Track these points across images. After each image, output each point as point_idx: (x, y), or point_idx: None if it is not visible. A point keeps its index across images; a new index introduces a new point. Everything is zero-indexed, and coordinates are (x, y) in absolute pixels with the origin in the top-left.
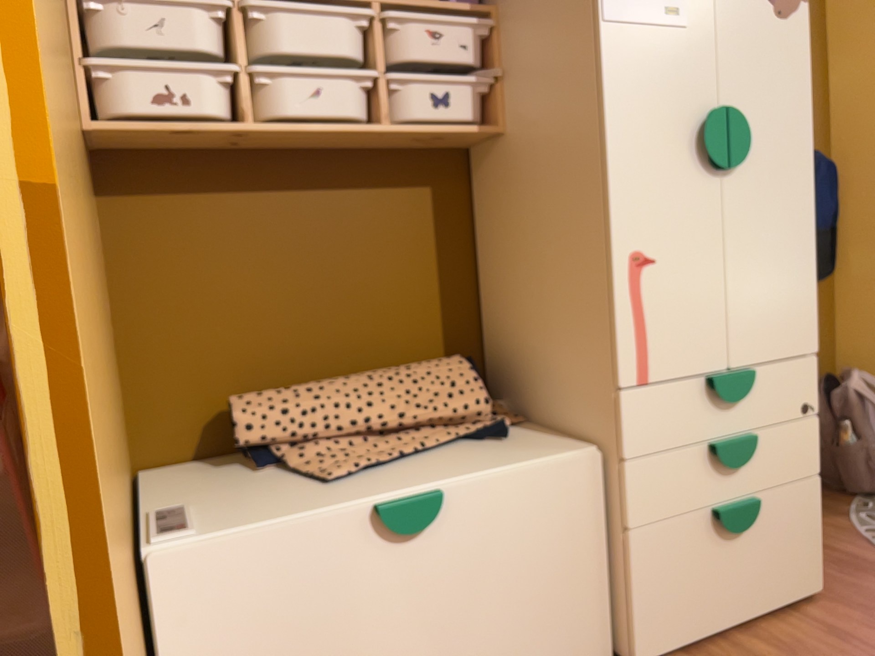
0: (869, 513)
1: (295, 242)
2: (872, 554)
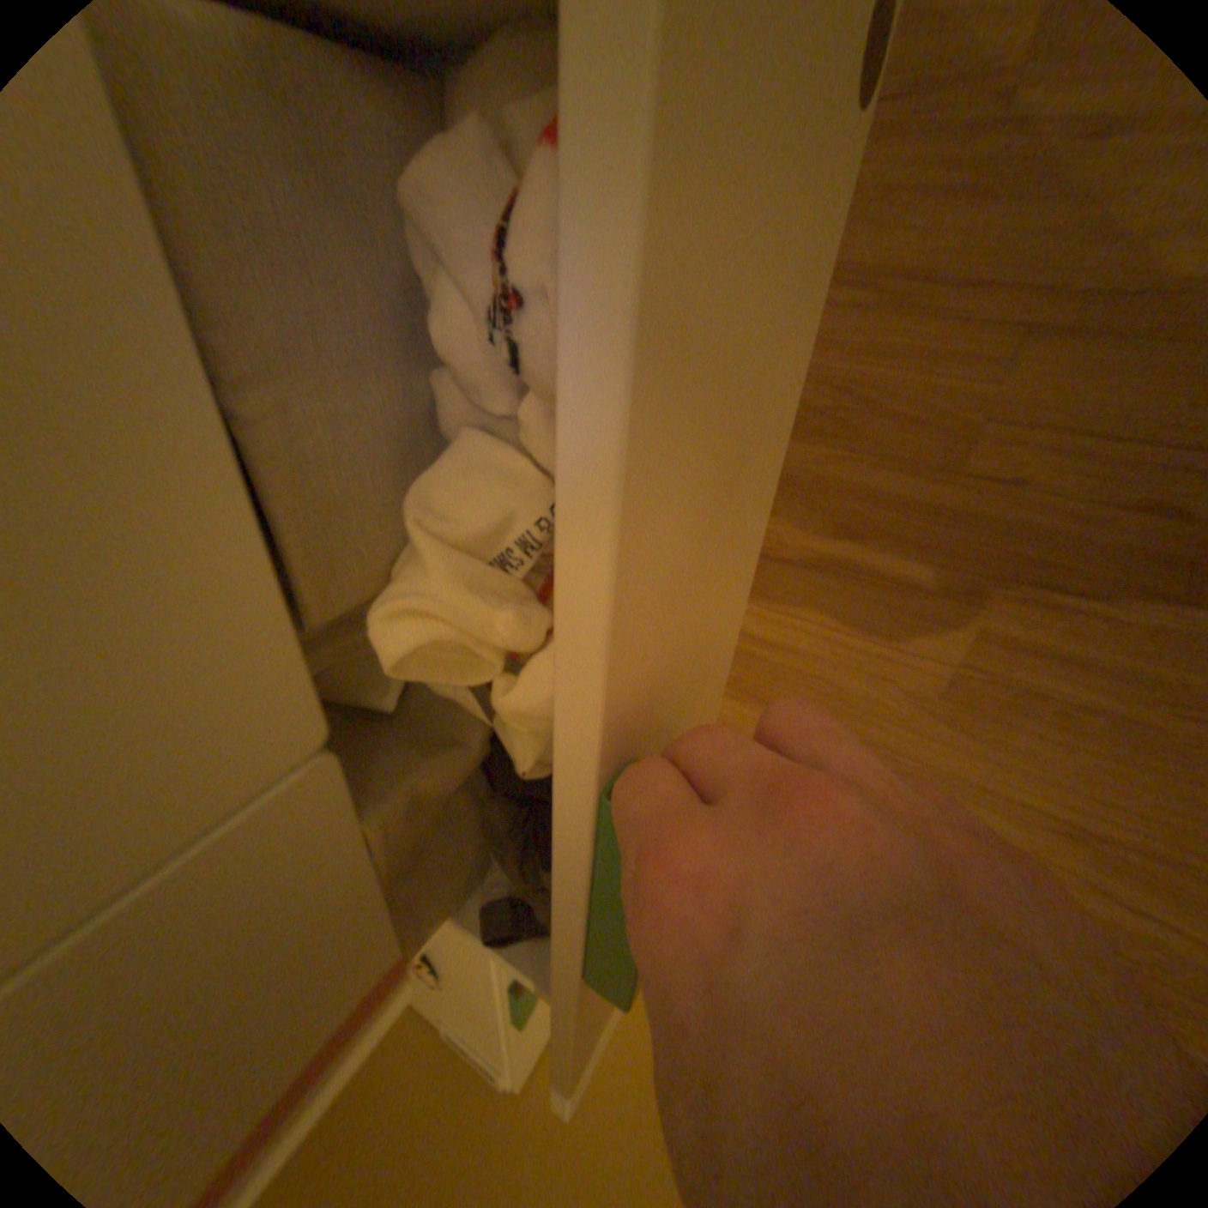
0: None
1: None
2: None
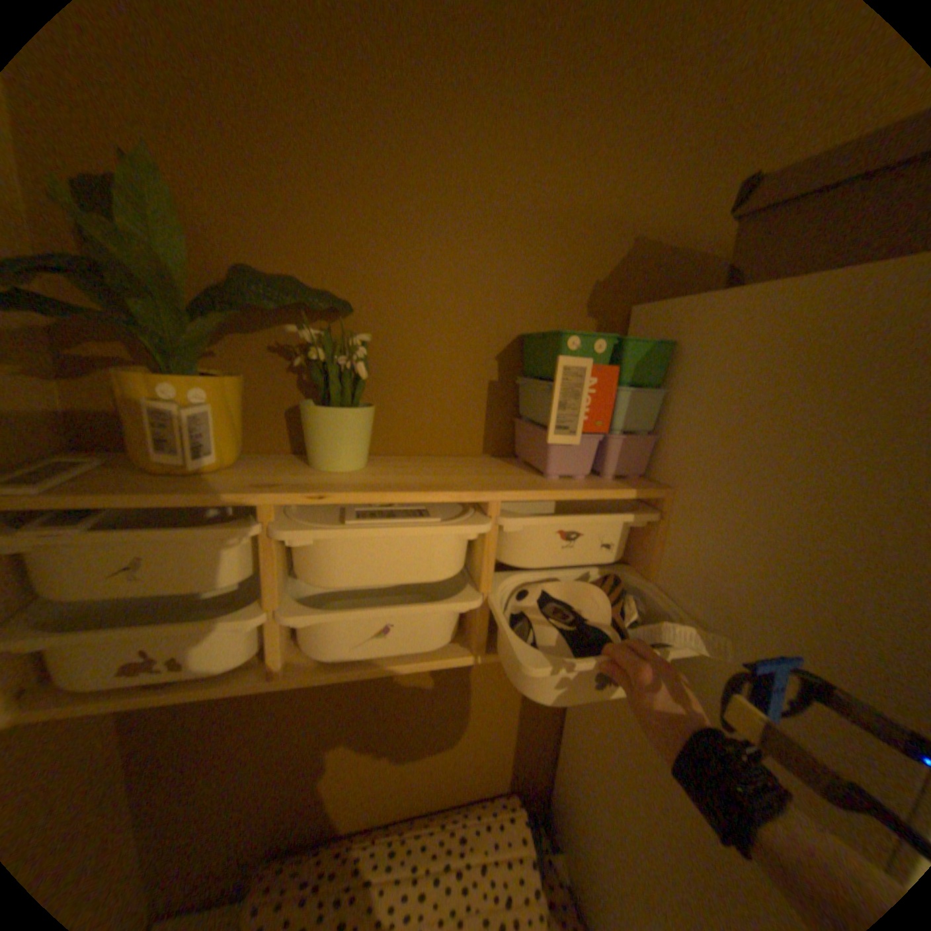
0: None
1: (357, 694)
2: None
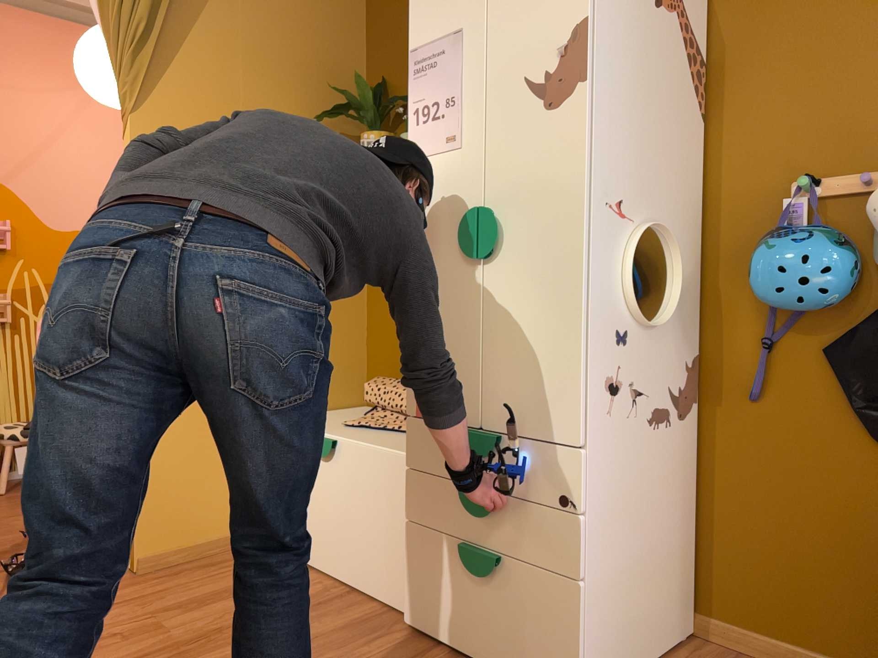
0: None
1: None
2: None
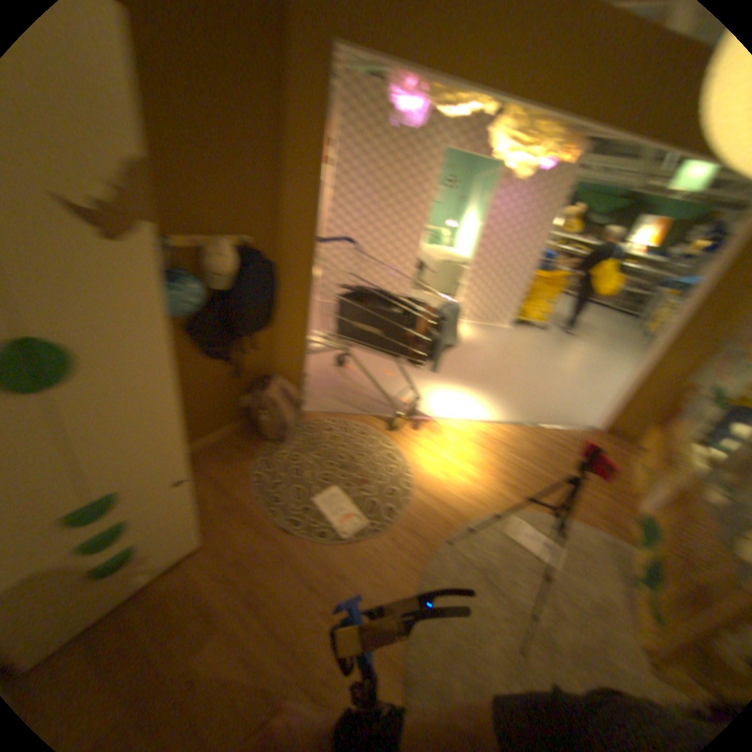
0: (264, 461)
1: None
2: (247, 500)
